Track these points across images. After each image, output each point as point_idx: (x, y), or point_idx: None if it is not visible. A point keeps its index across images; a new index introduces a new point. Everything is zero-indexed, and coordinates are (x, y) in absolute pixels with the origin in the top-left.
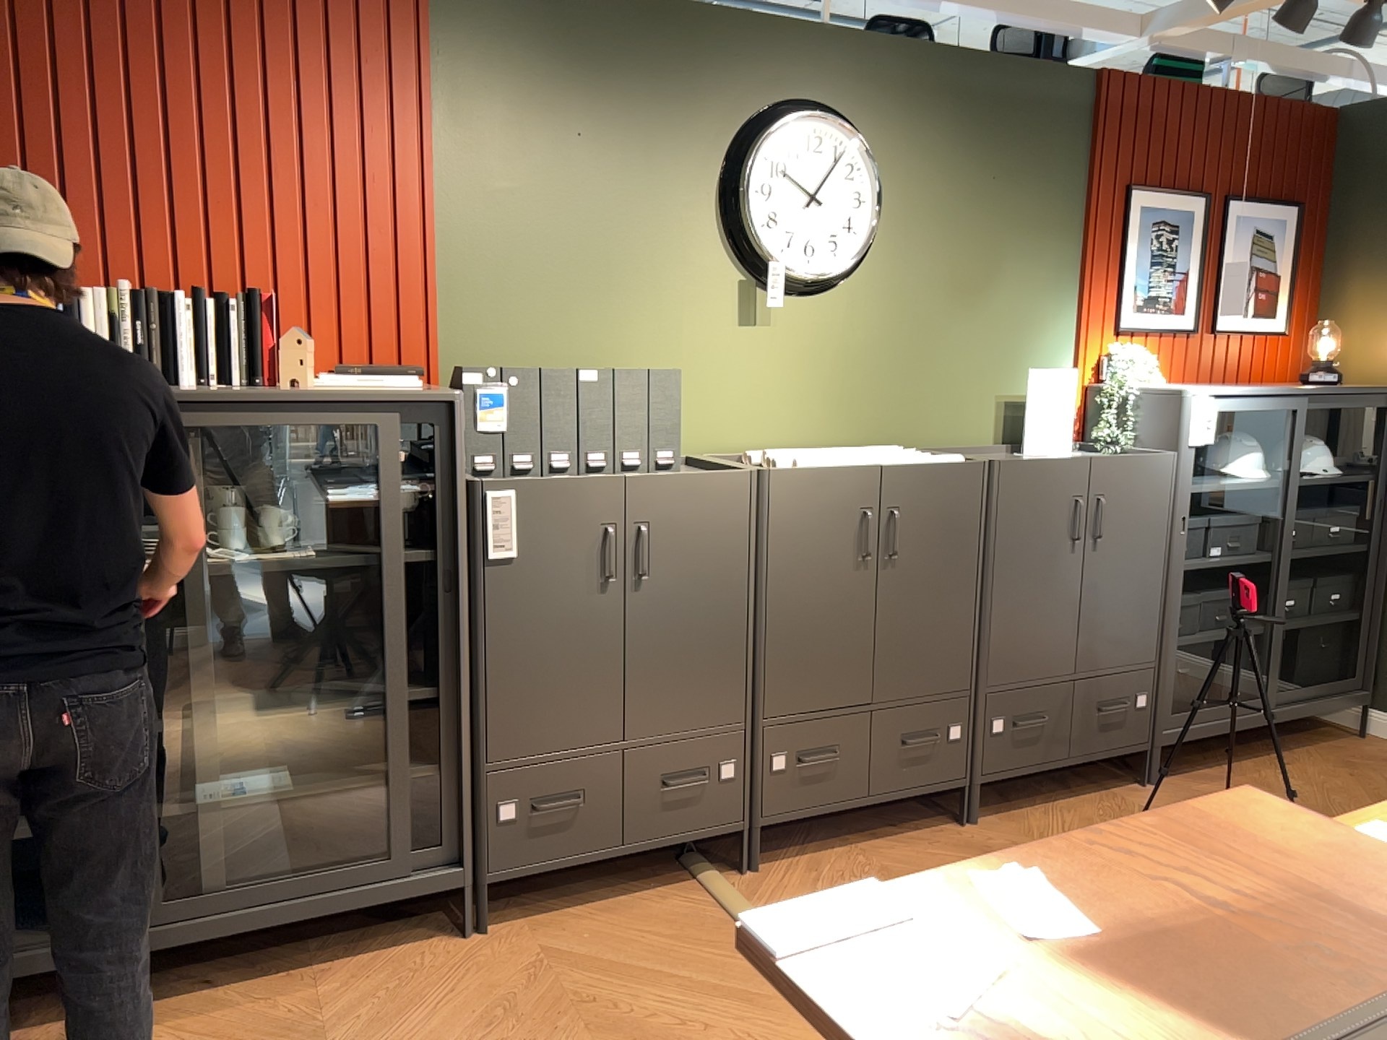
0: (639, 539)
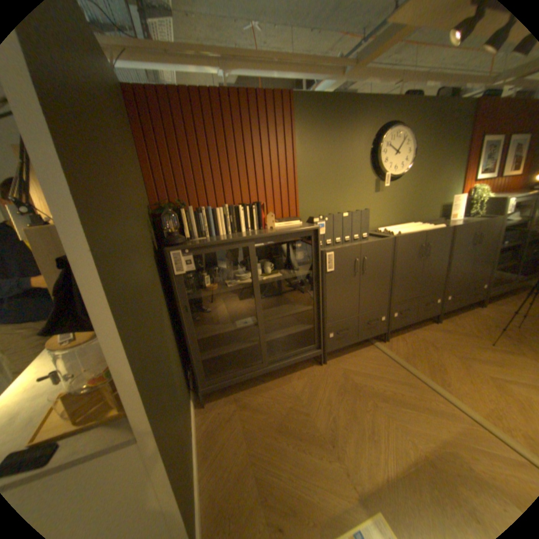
0: (364, 260)
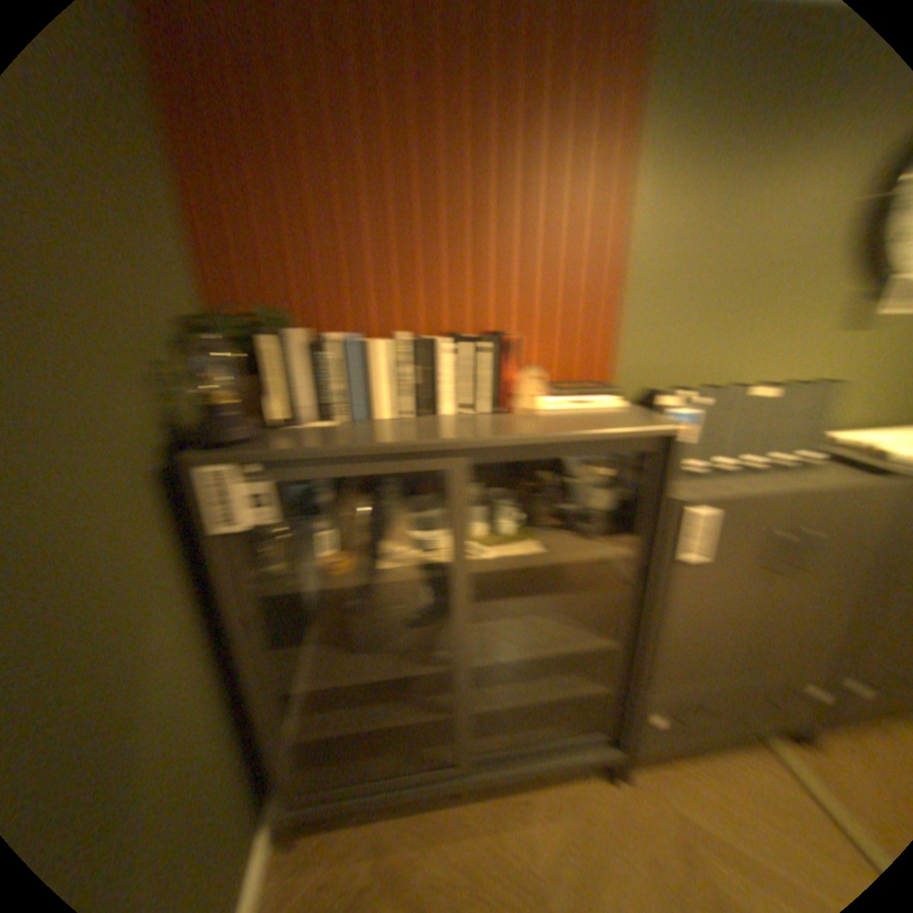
0: (809, 540)
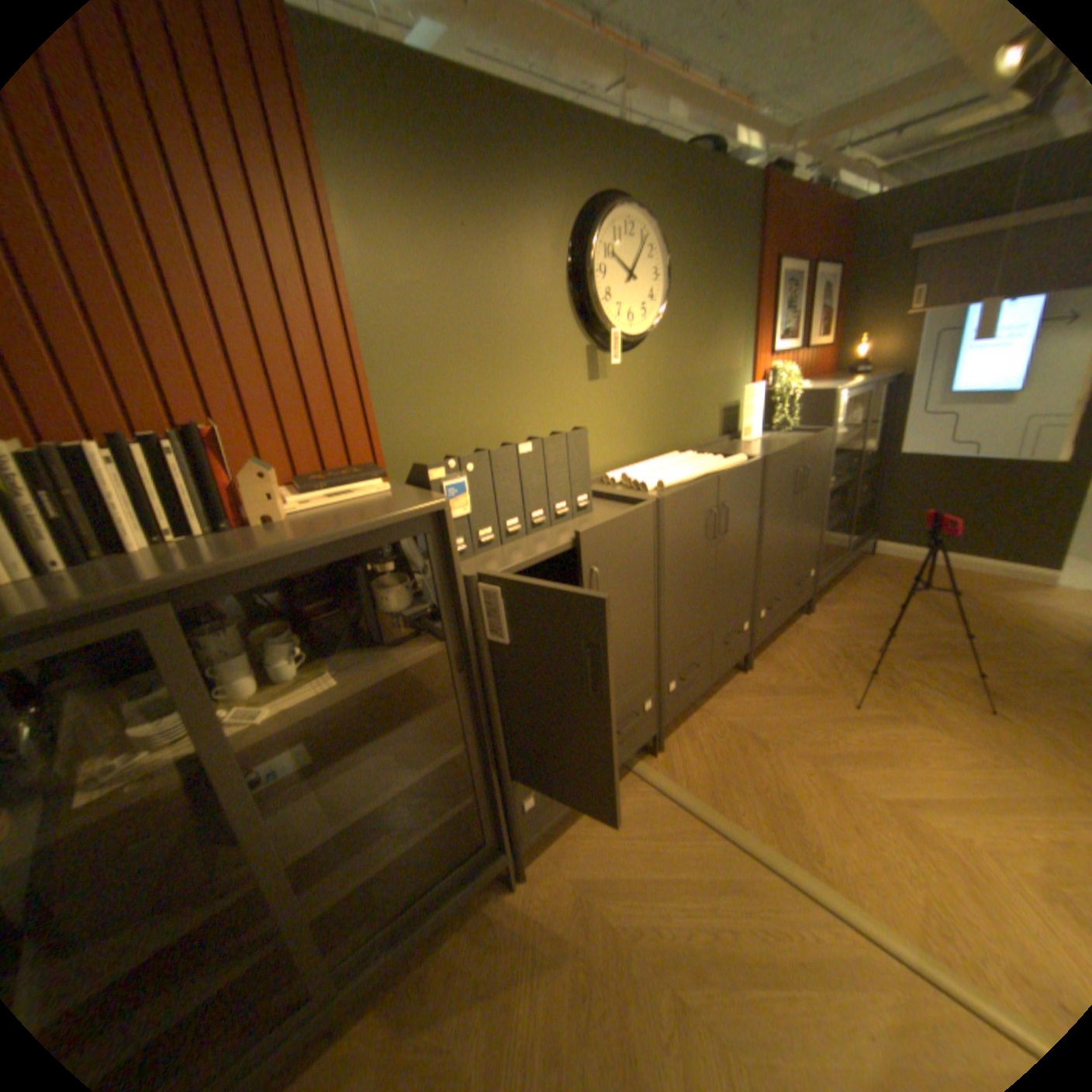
0: (594, 577)
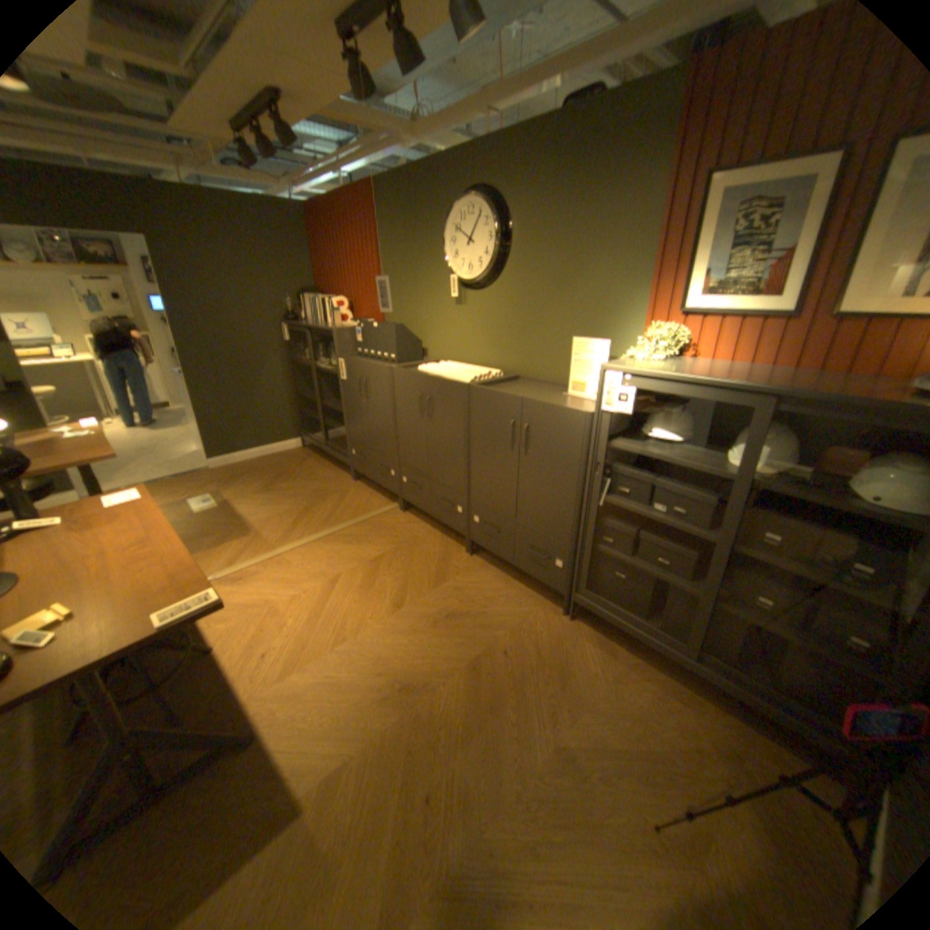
0: (366, 383)
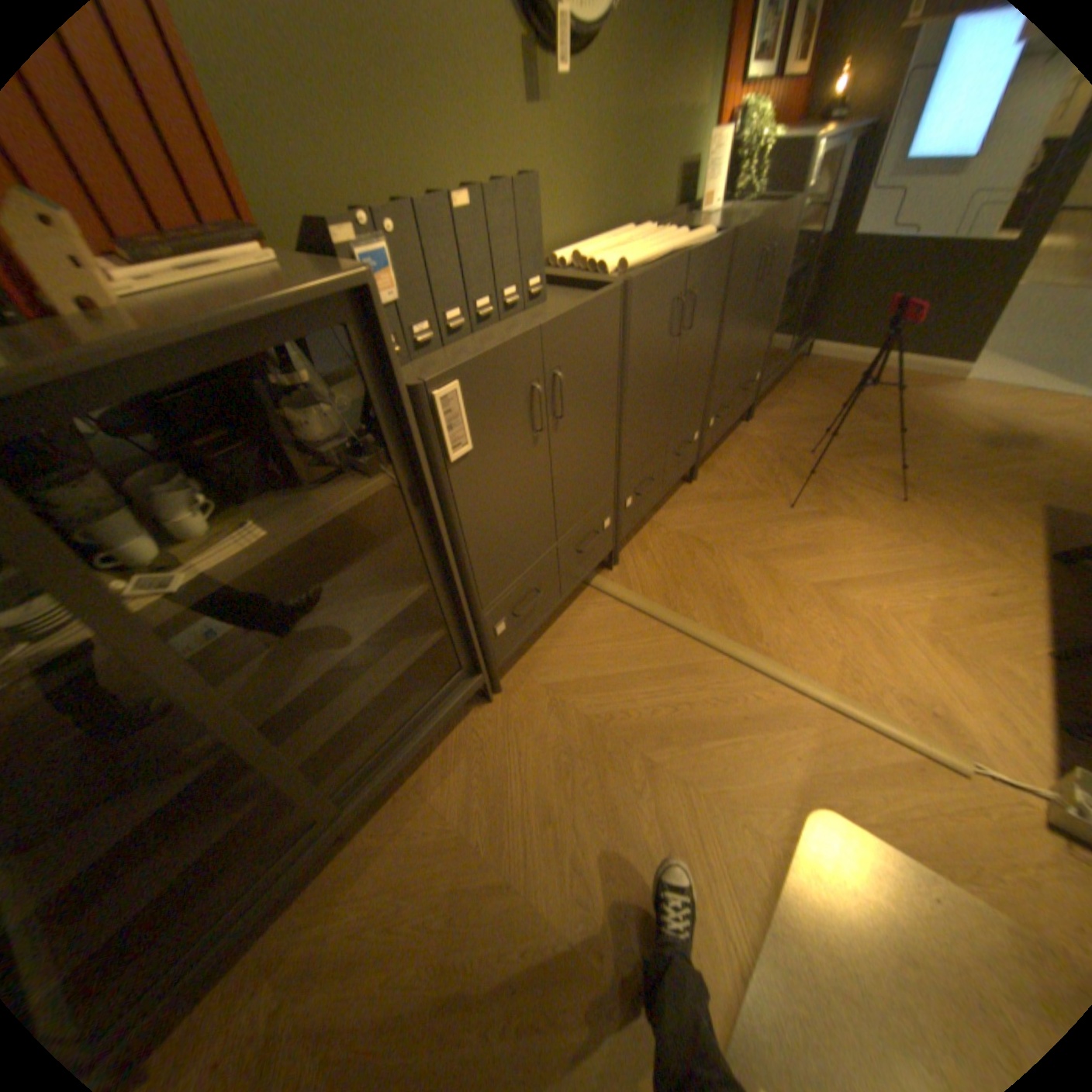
0: (557, 384)
